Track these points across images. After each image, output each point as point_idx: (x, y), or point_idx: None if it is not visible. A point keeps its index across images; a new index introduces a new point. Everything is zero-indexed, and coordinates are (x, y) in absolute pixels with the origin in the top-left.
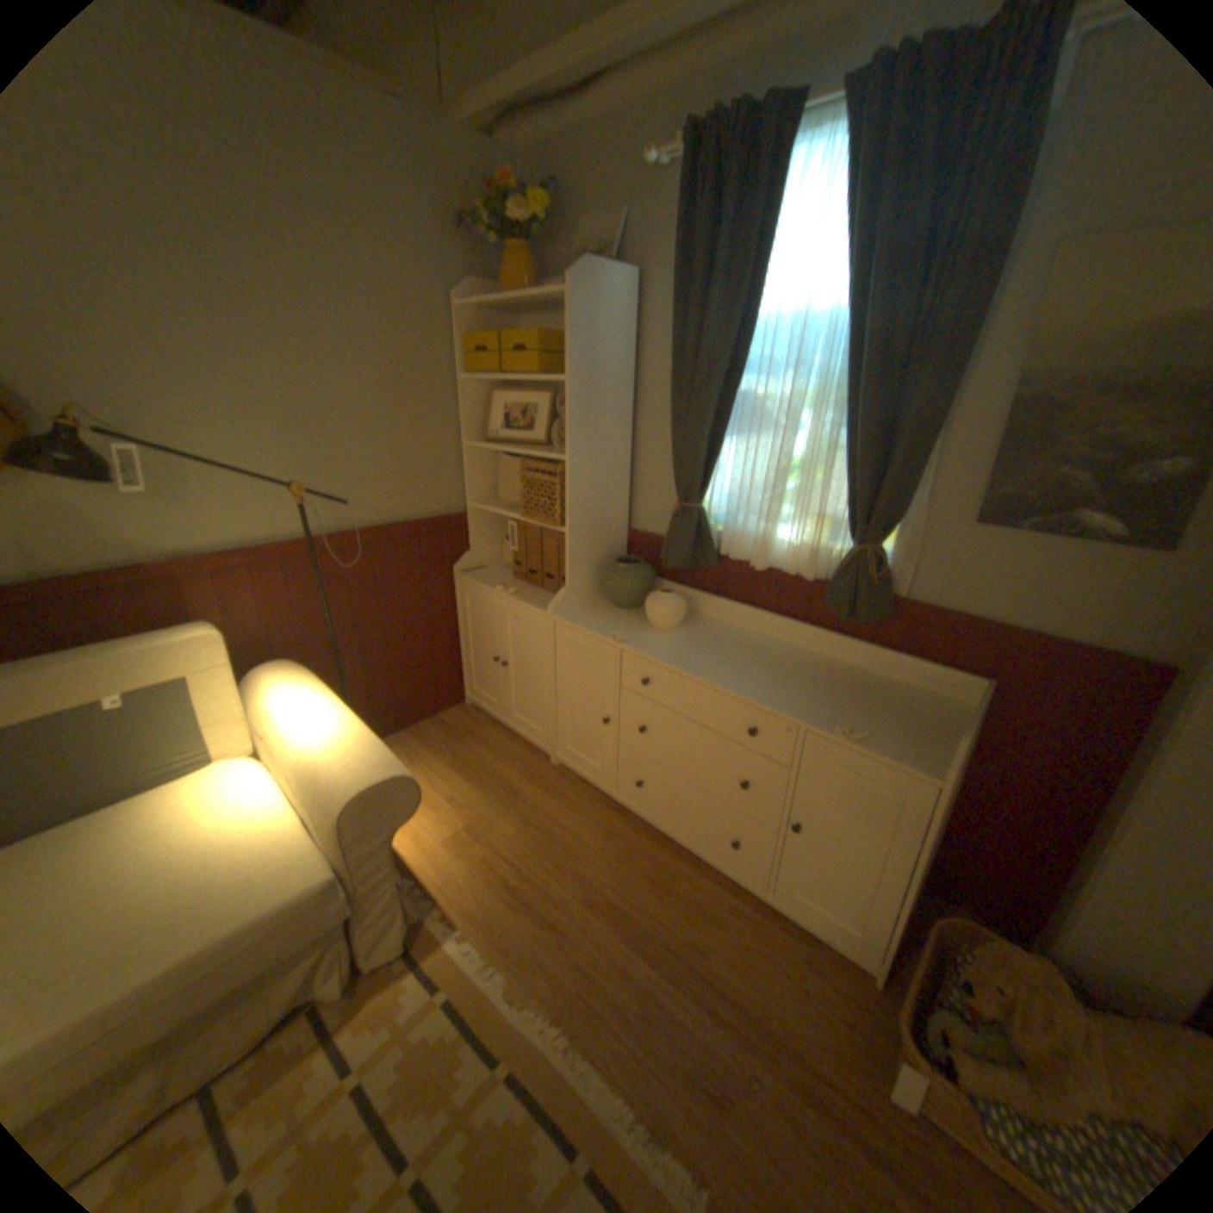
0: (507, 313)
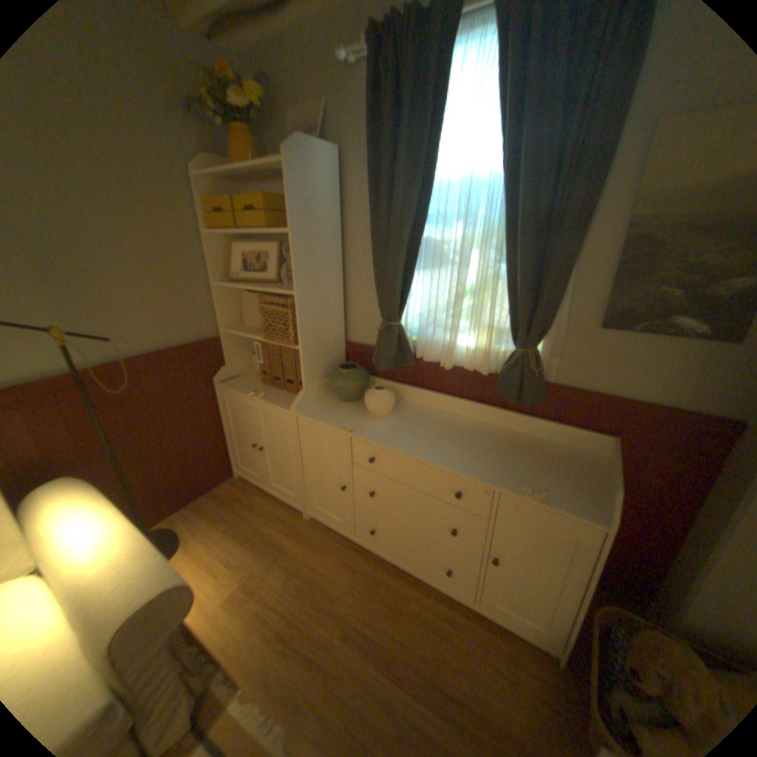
0: (237, 181)
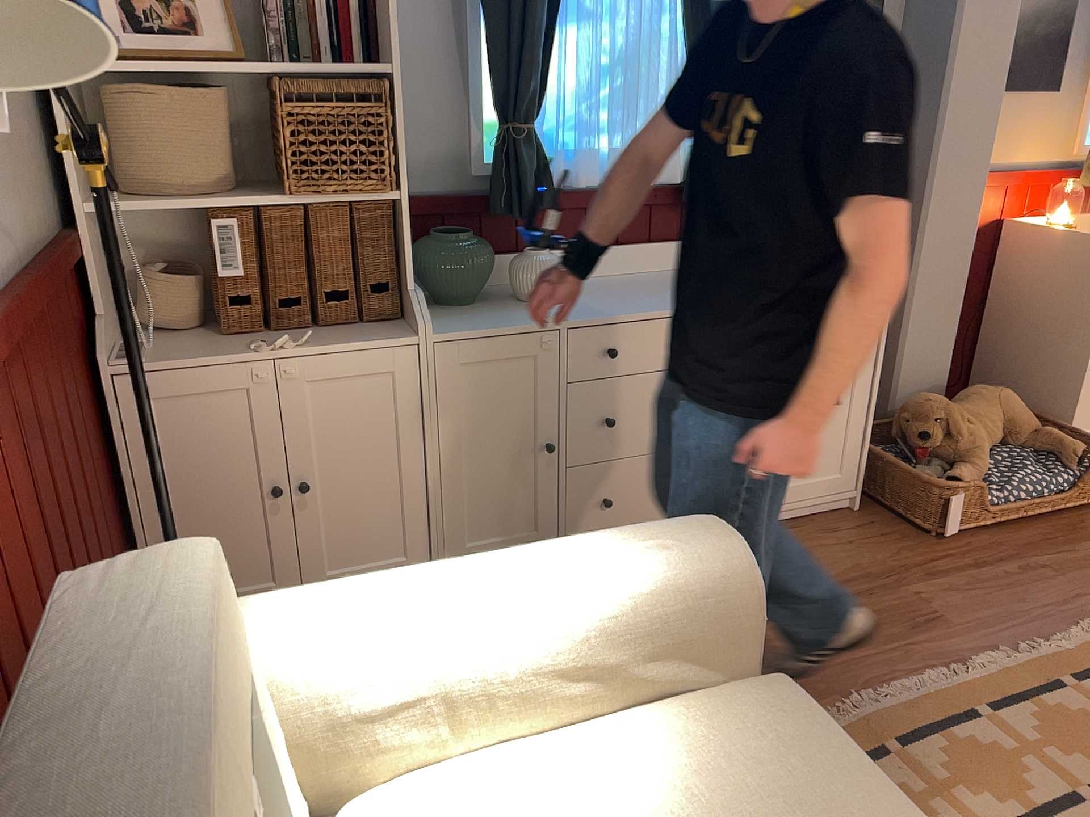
0: None
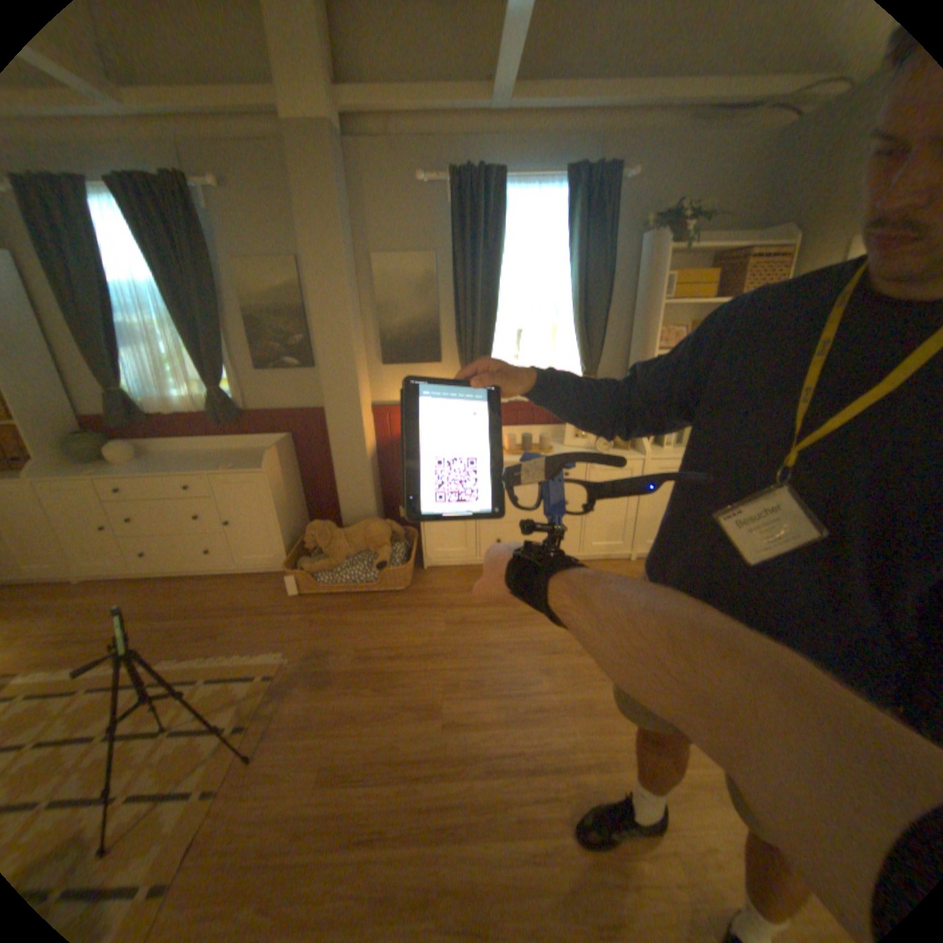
0: None
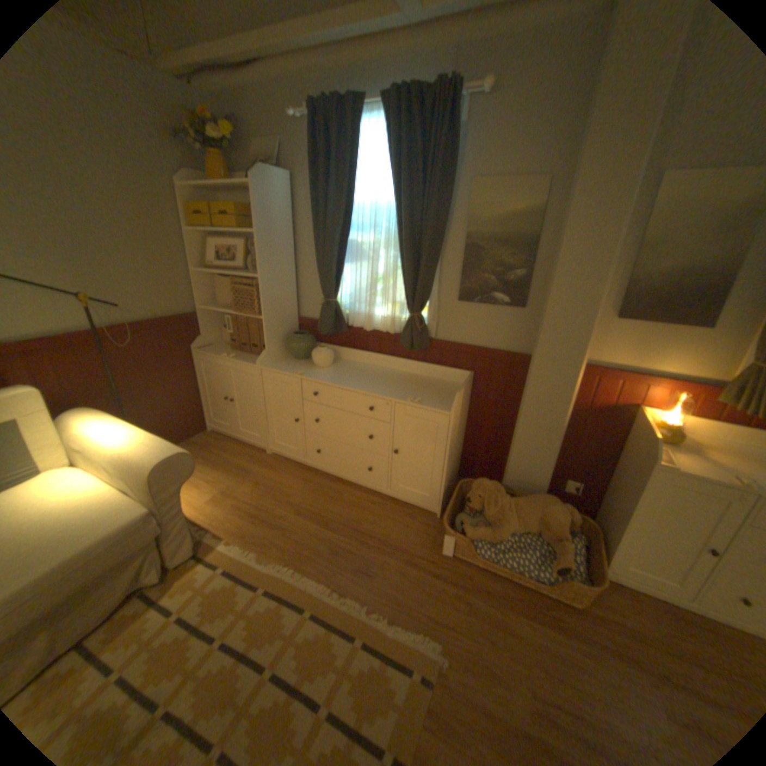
0: (211, 191)
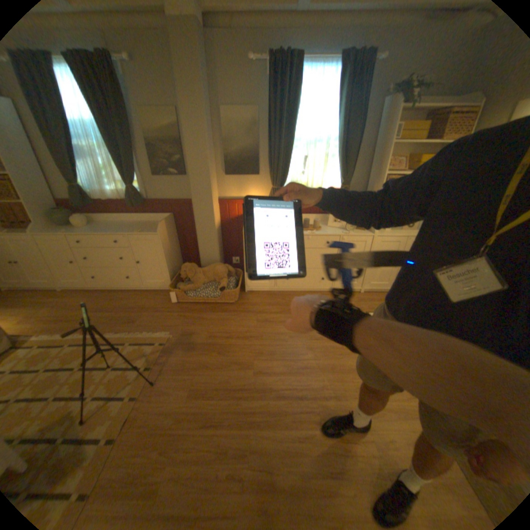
0: None
